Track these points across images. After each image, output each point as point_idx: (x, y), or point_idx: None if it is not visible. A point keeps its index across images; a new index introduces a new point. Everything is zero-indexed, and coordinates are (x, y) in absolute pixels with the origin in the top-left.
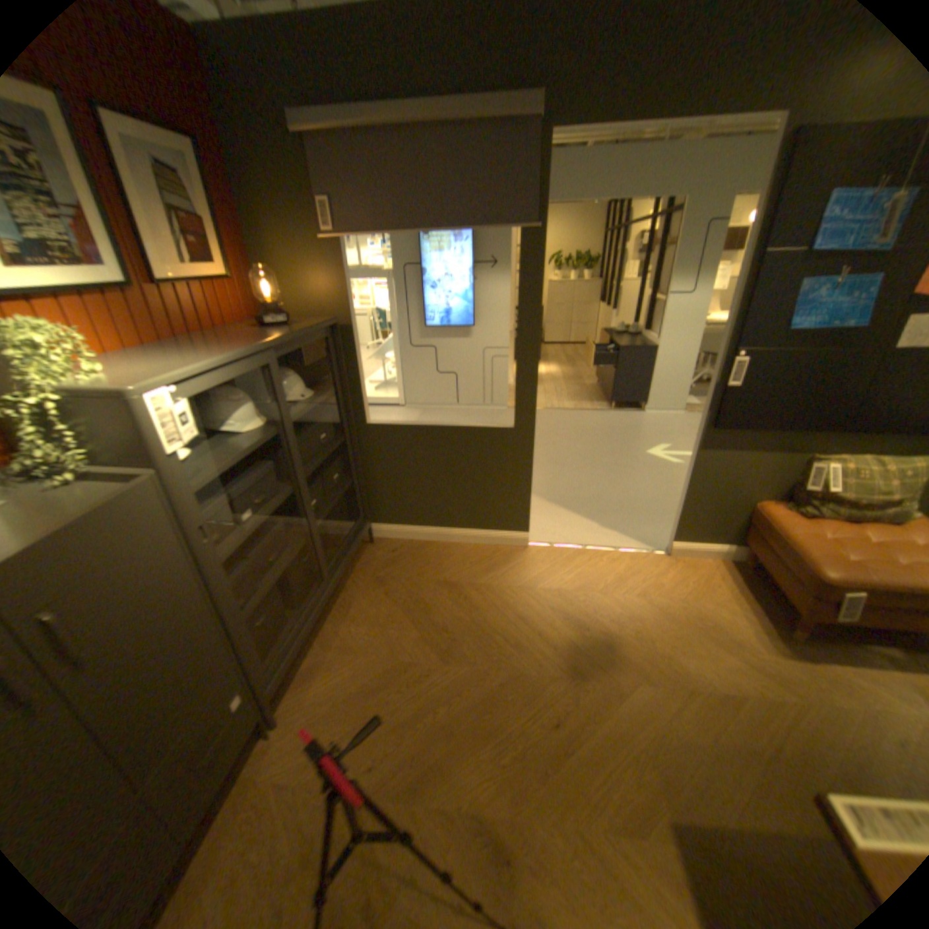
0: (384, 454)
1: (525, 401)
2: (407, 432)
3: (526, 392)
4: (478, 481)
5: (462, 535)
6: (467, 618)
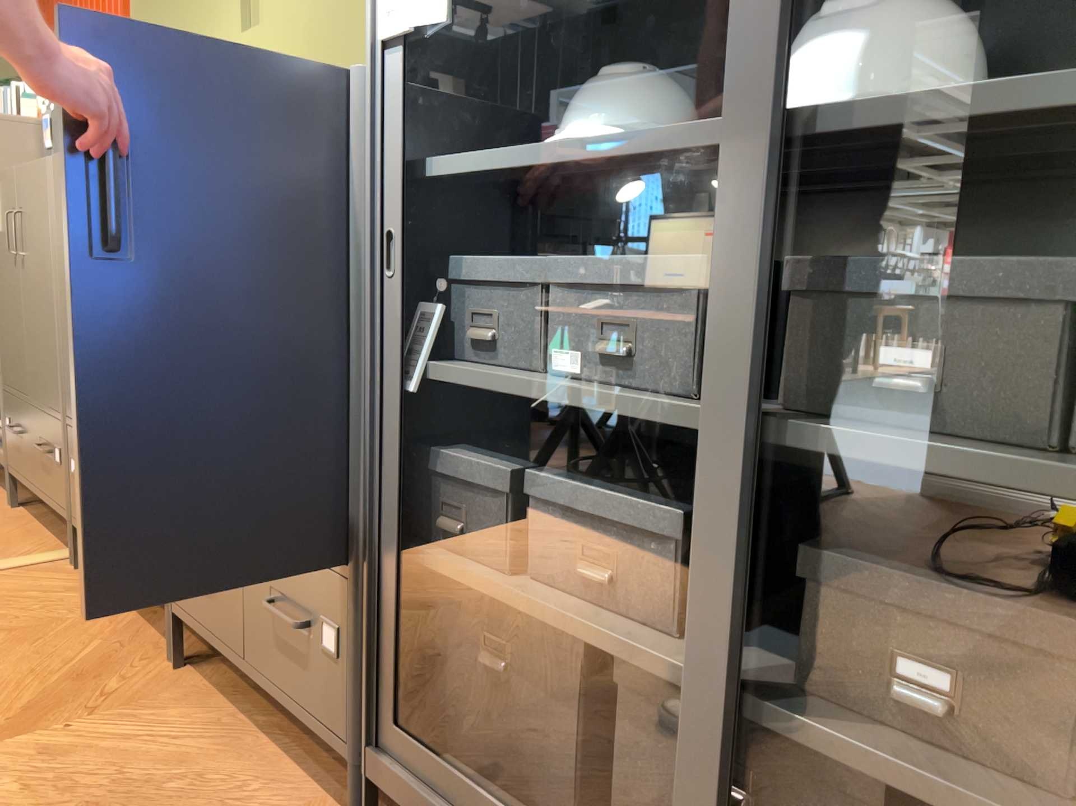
0: None
1: None
2: None
3: None
4: None
5: None
6: None
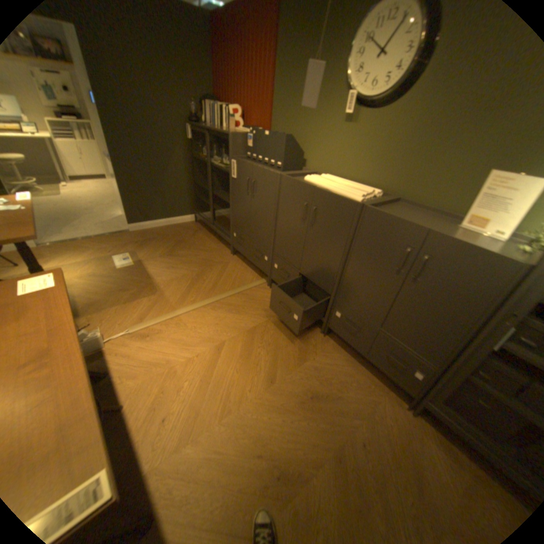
0: None
1: None
2: None
3: None
4: None
5: None
6: None
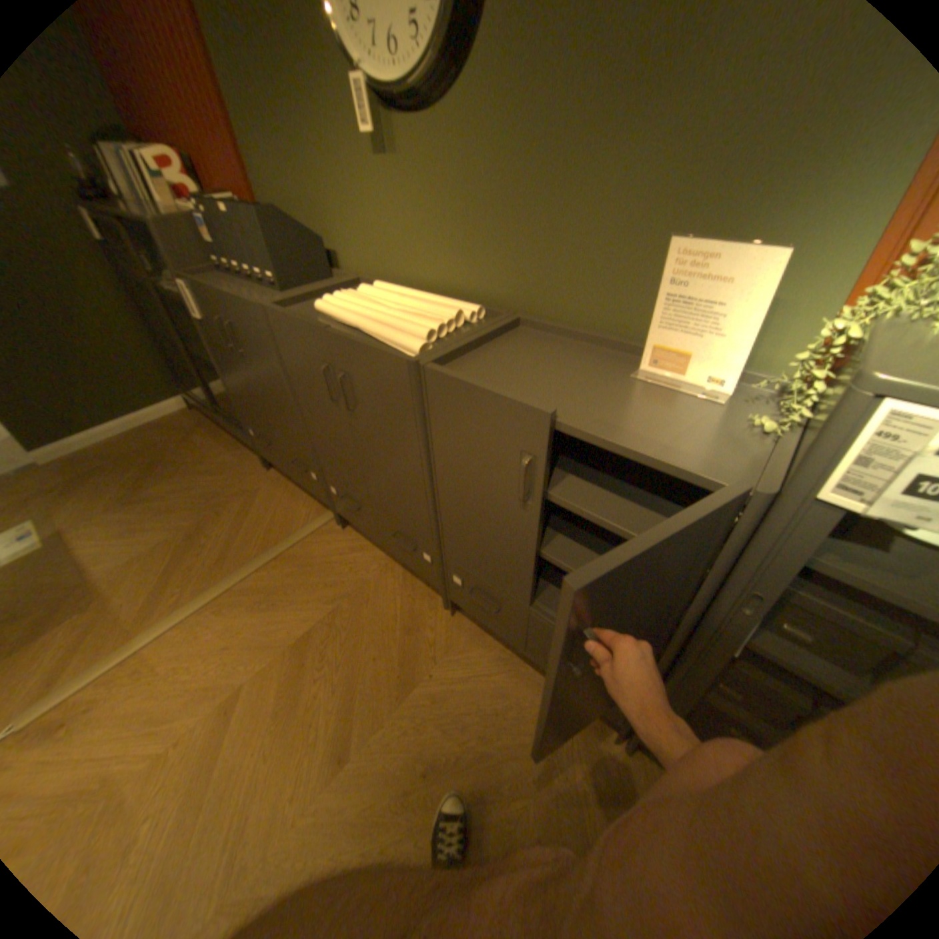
0: None
1: None
2: None
3: None
4: None
5: None
6: None
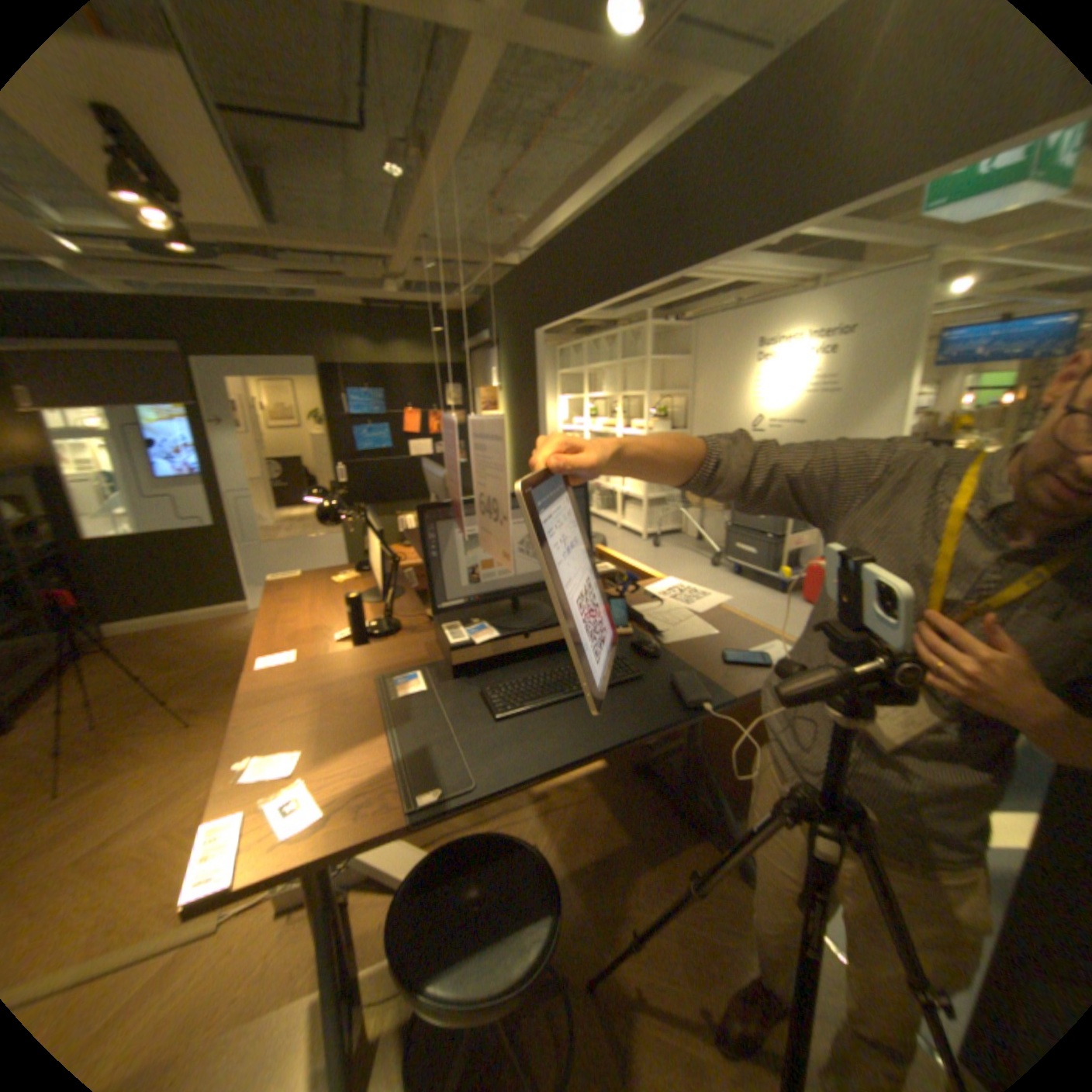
0: (101, 563)
1: (215, 507)
2: (120, 542)
3: (213, 501)
4: (193, 570)
5: (190, 617)
6: (187, 653)
